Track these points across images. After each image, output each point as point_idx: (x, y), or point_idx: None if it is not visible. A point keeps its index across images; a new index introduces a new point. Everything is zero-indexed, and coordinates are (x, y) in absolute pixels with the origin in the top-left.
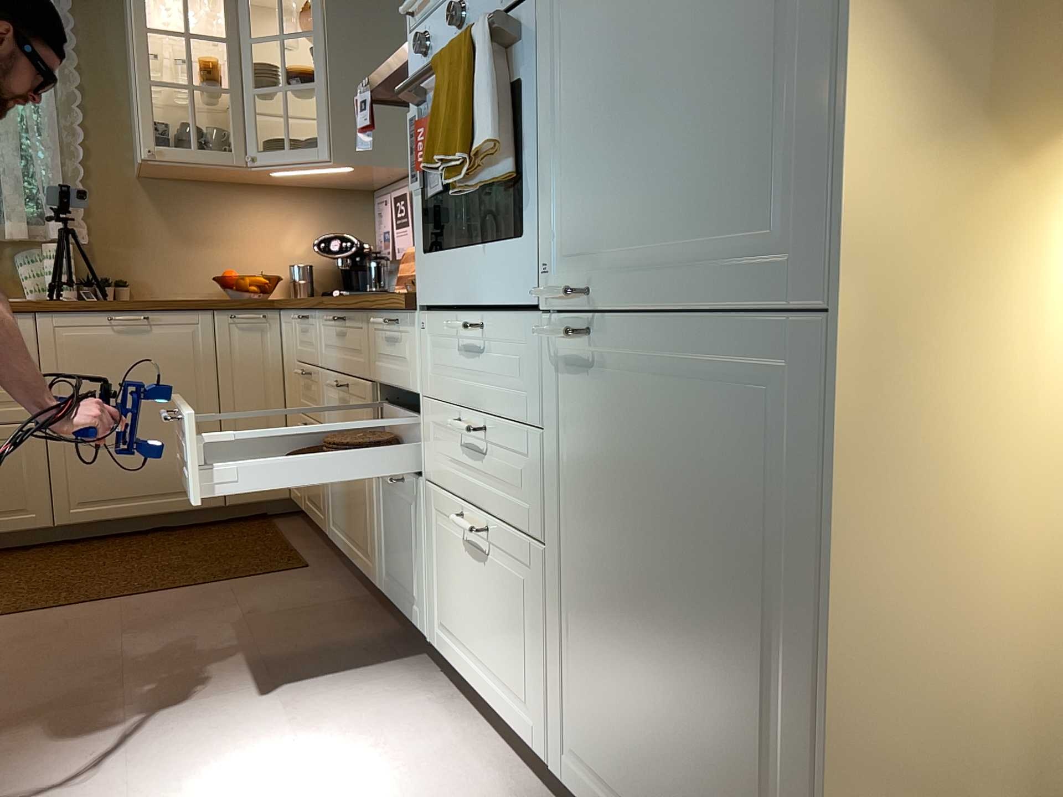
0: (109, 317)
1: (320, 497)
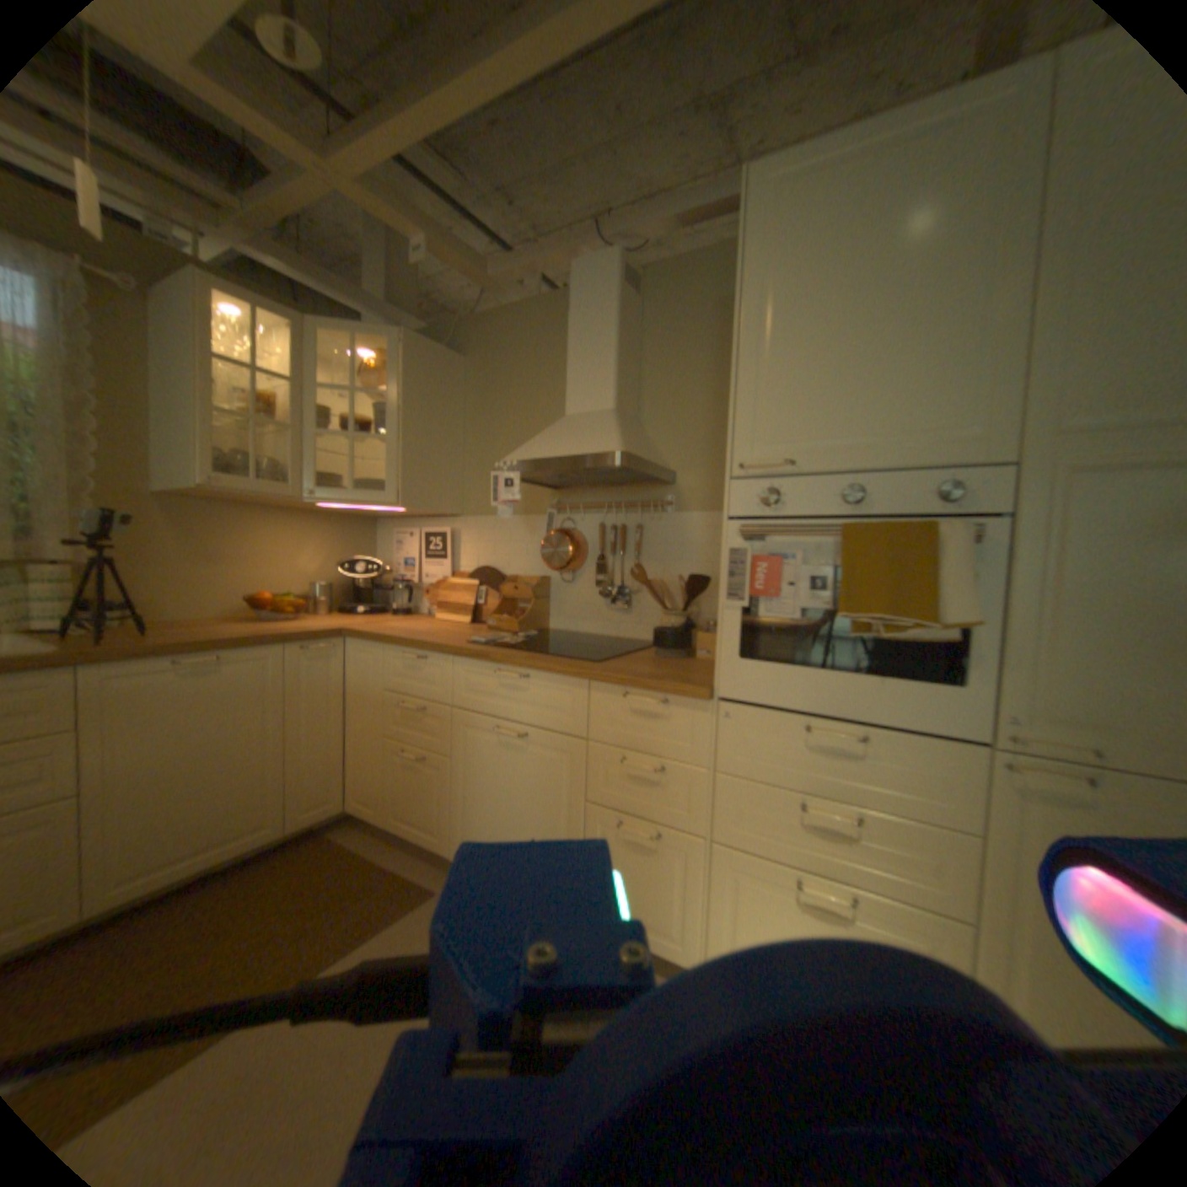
0: (172, 663)
1: (433, 823)
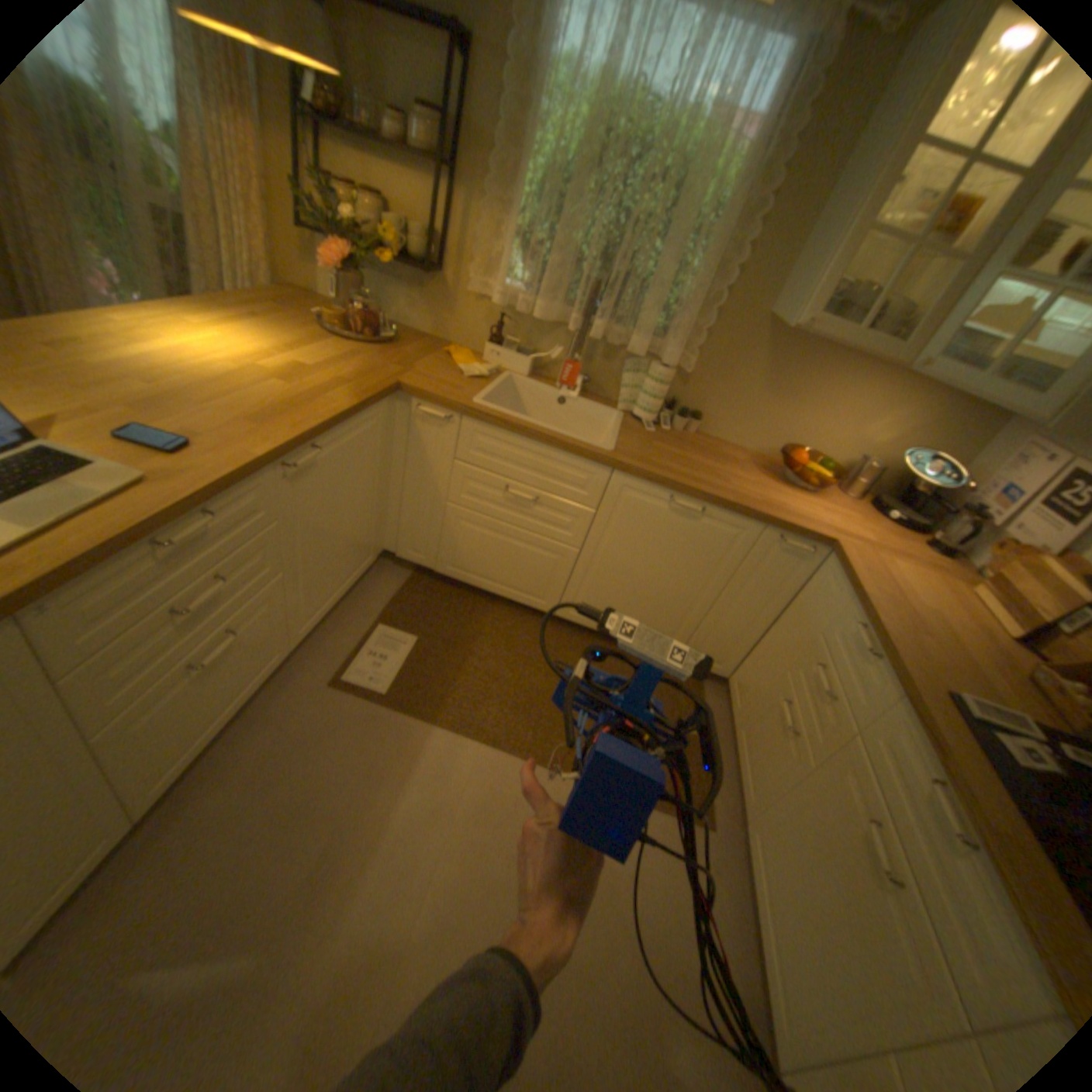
0: (672, 497)
1: (763, 788)
